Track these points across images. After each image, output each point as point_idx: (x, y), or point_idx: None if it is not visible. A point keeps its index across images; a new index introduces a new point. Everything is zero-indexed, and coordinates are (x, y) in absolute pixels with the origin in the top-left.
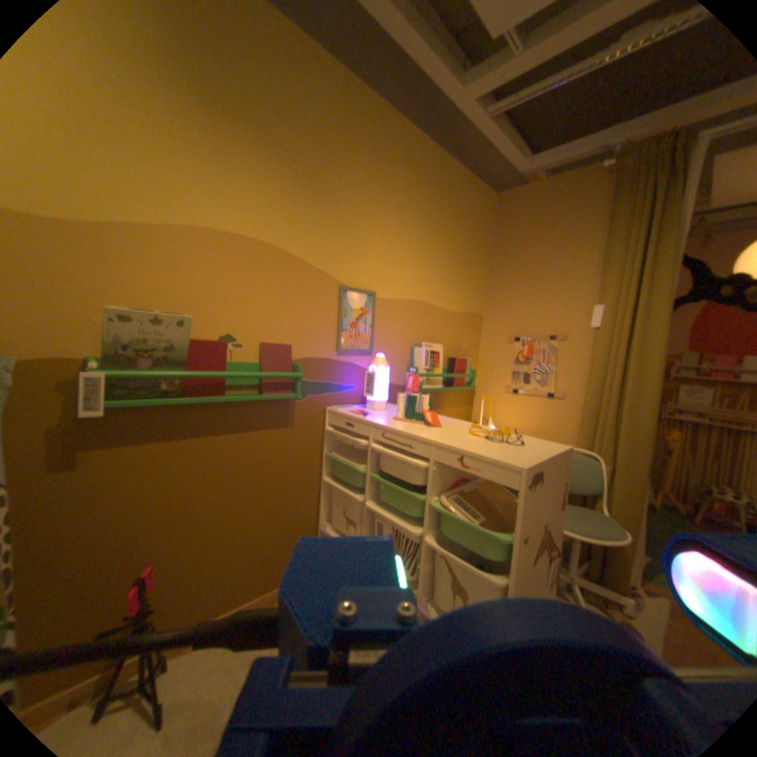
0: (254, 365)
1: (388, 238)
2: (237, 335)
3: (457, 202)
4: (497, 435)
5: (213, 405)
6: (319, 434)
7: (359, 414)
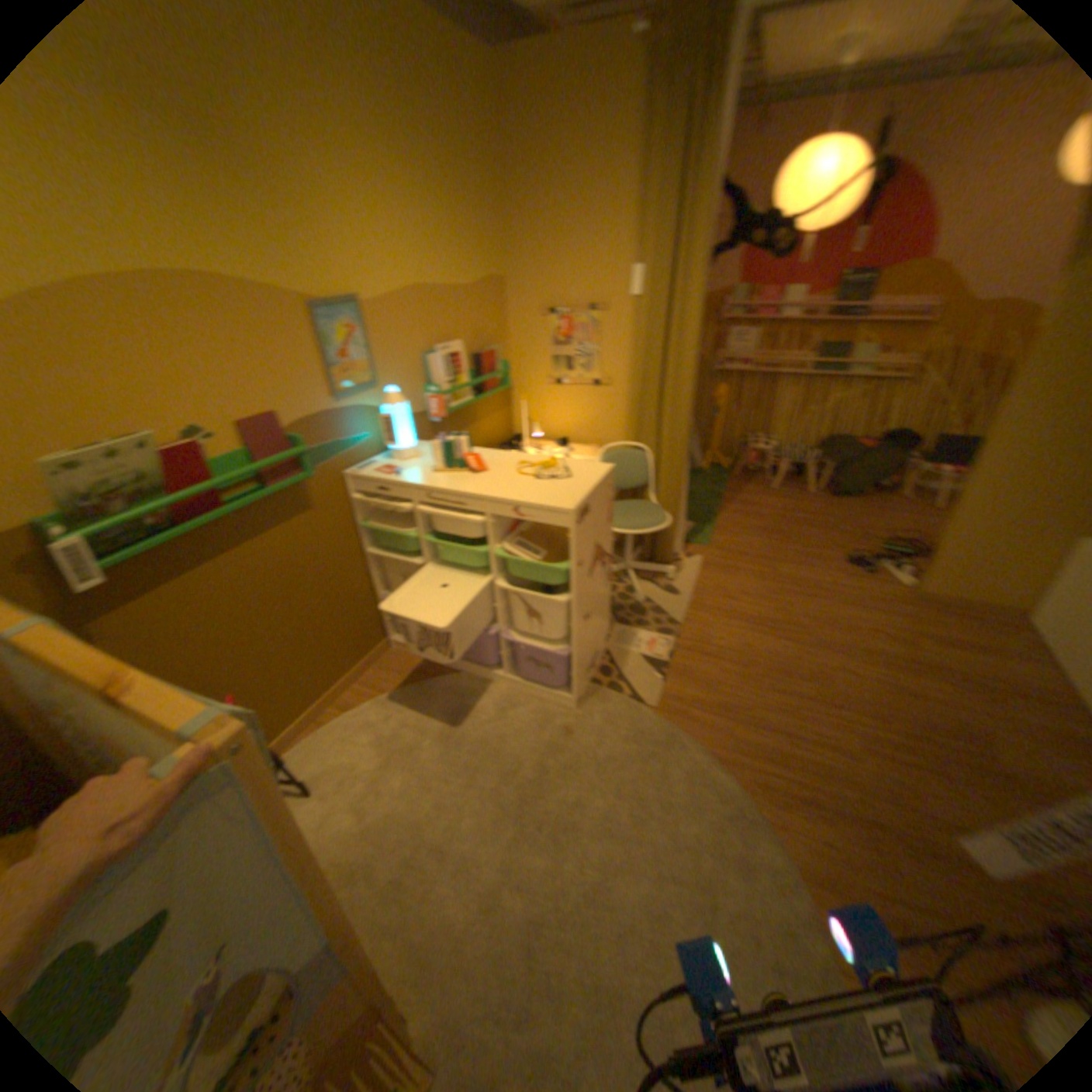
0: (235, 454)
1: (346, 196)
2: (197, 423)
3: (431, 92)
4: (542, 467)
5: (207, 519)
6: (343, 504)
7: (386, 474)
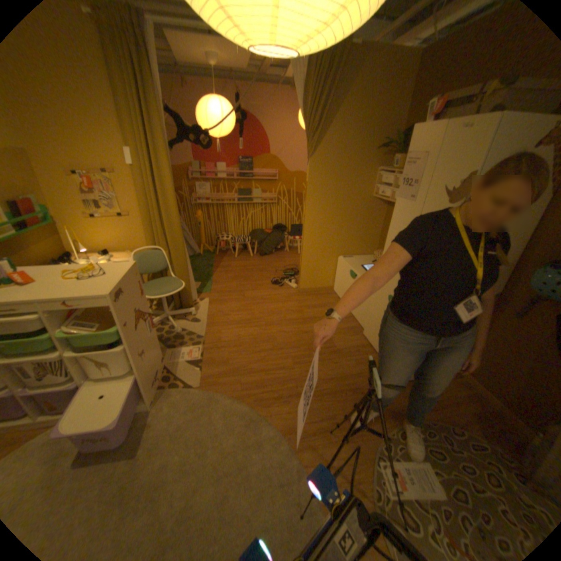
0: None
1: None
2: None
3: None
4: (84, 271)
5: None
6: None
7: None
